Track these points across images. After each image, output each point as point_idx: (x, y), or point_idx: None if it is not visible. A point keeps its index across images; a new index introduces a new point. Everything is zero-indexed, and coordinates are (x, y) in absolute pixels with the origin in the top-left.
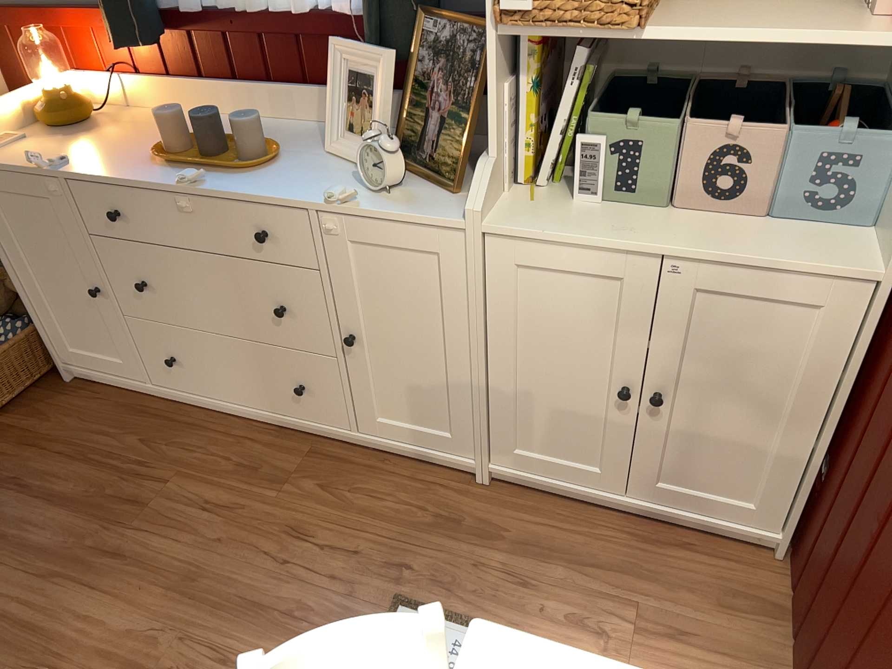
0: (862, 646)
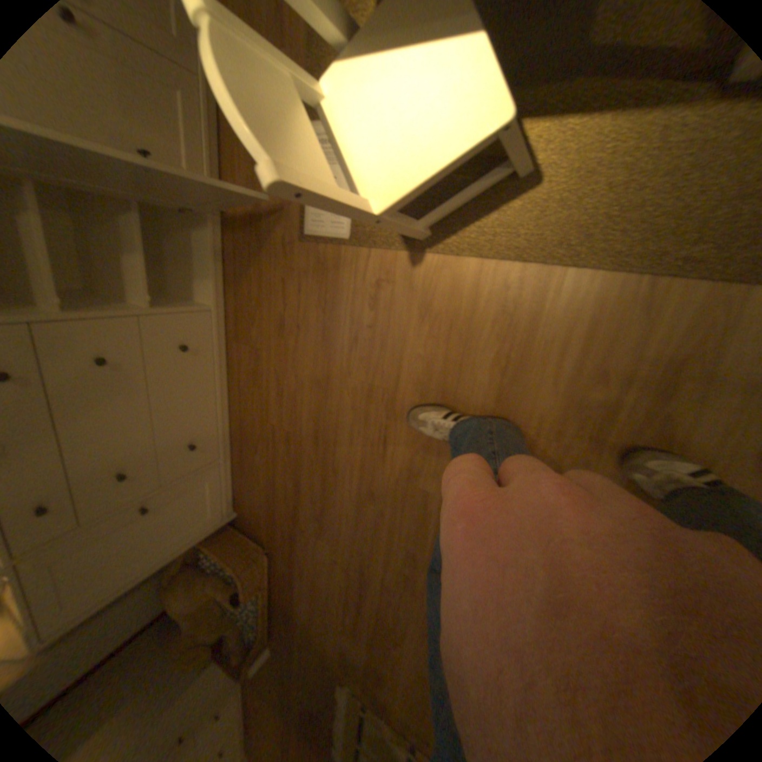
0: None
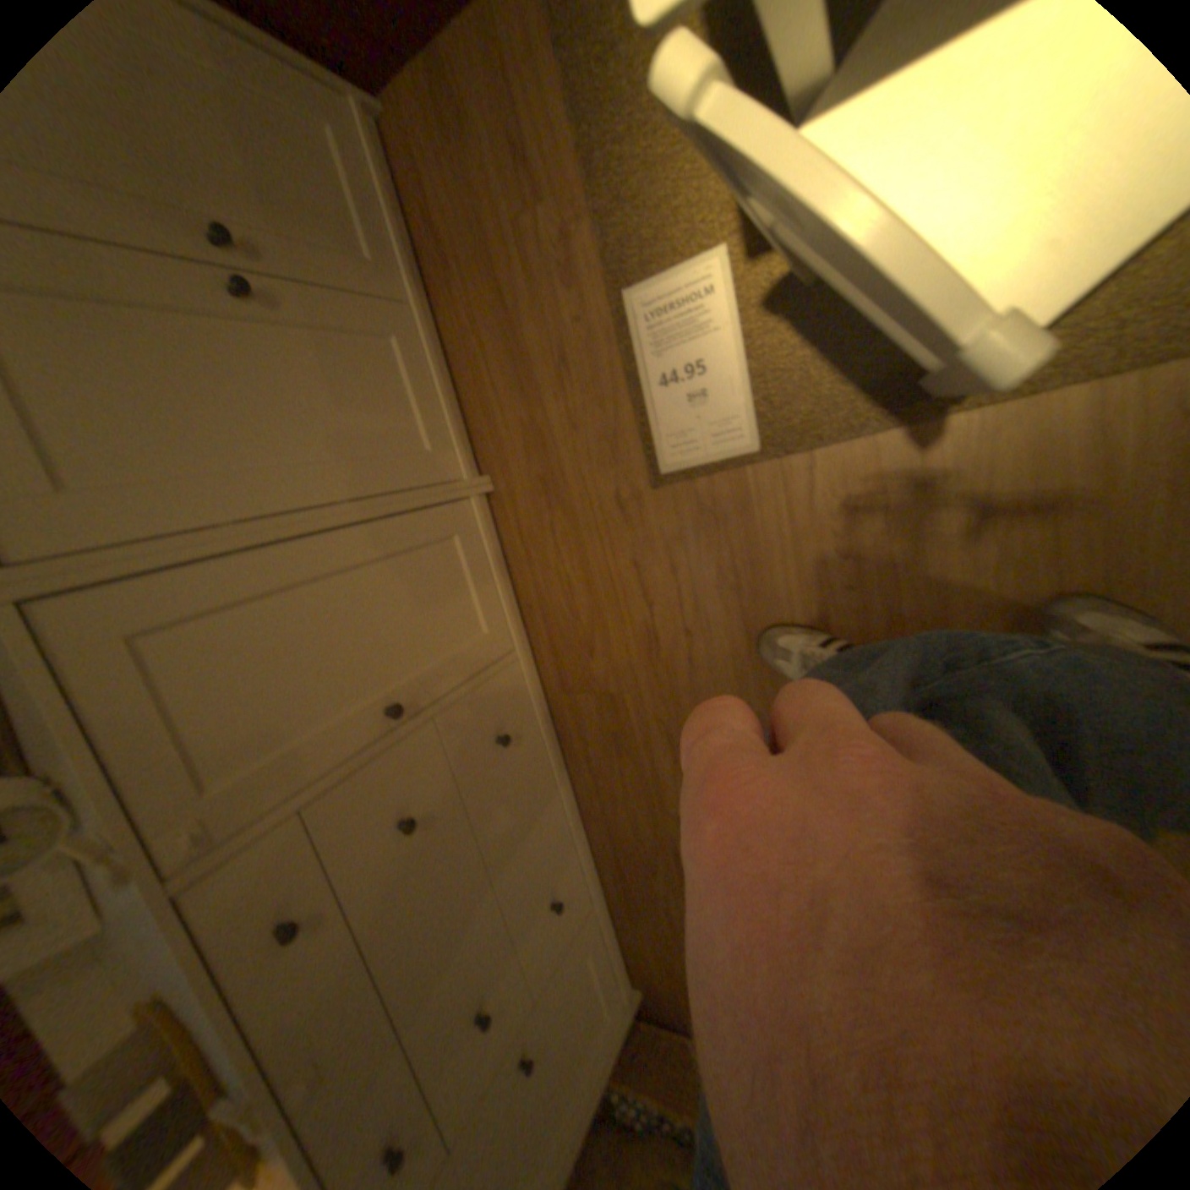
0: None
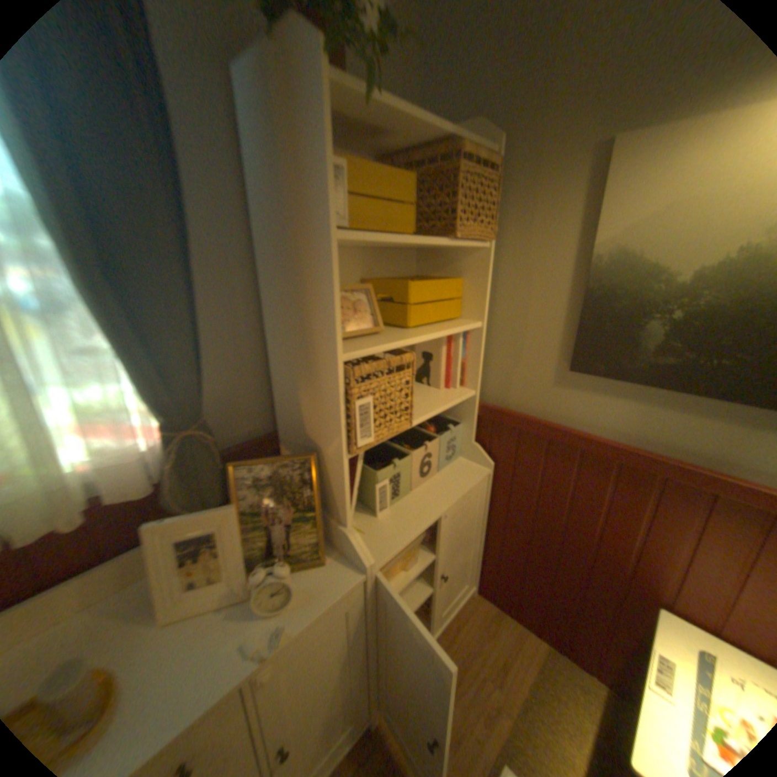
0: (594, 592)
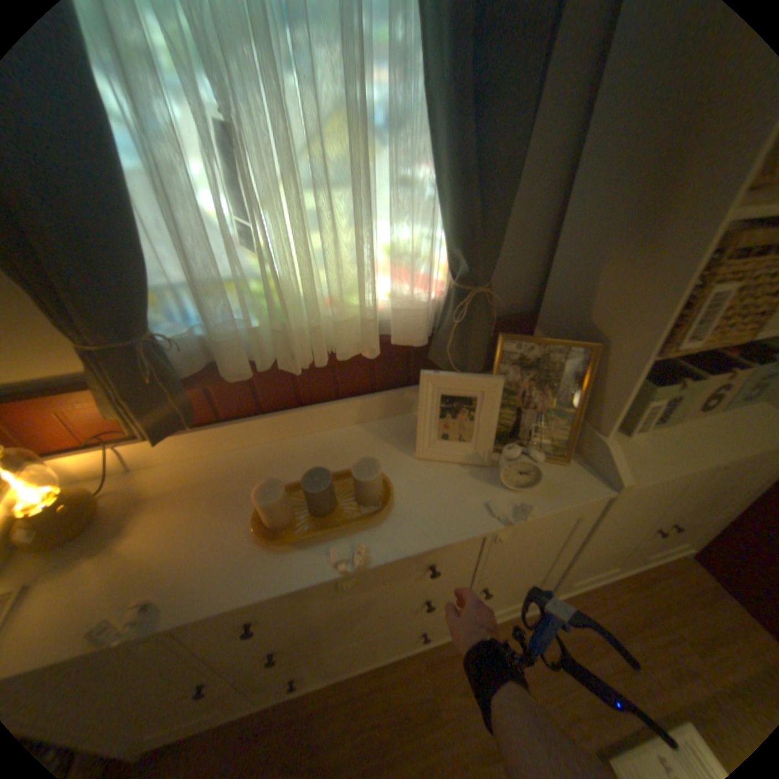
0: None
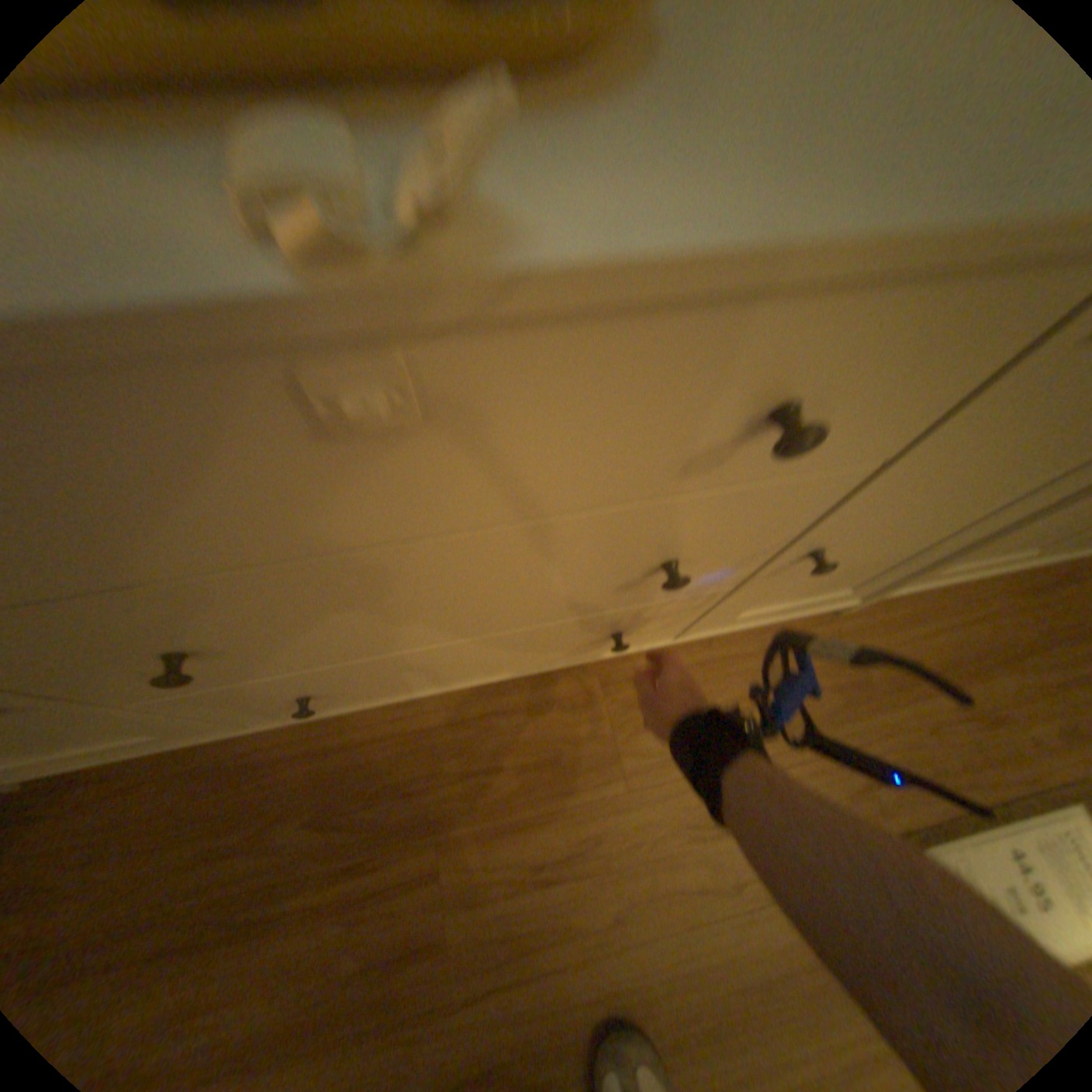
0: None
